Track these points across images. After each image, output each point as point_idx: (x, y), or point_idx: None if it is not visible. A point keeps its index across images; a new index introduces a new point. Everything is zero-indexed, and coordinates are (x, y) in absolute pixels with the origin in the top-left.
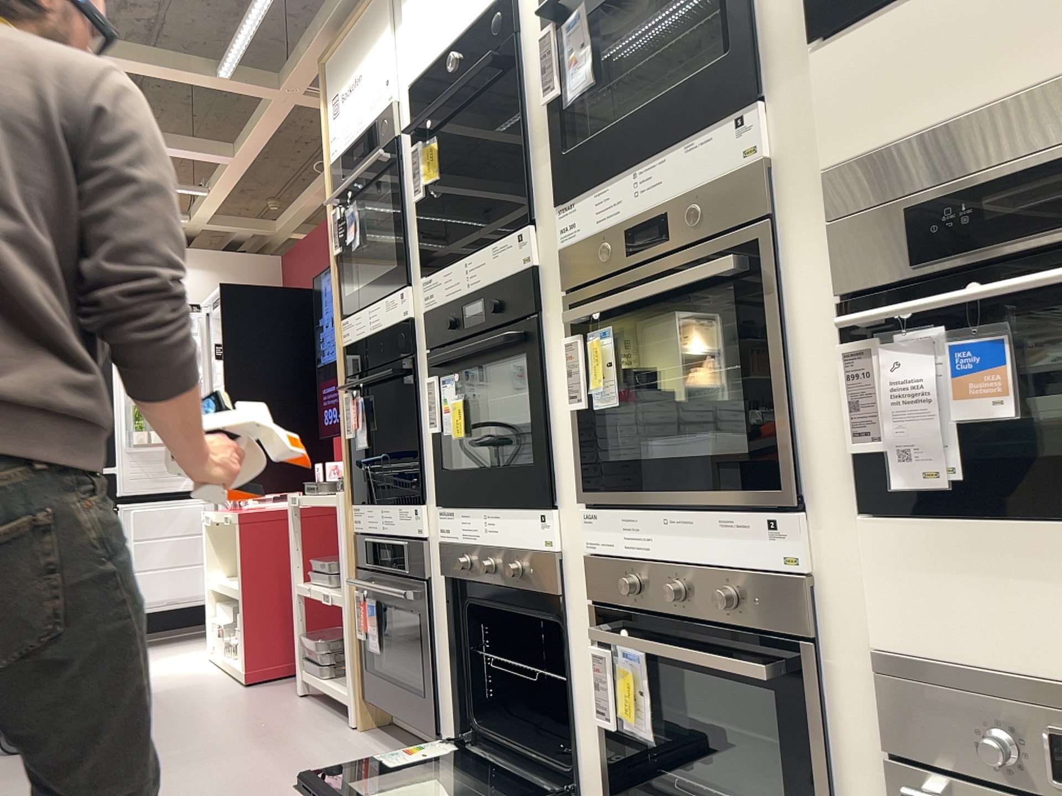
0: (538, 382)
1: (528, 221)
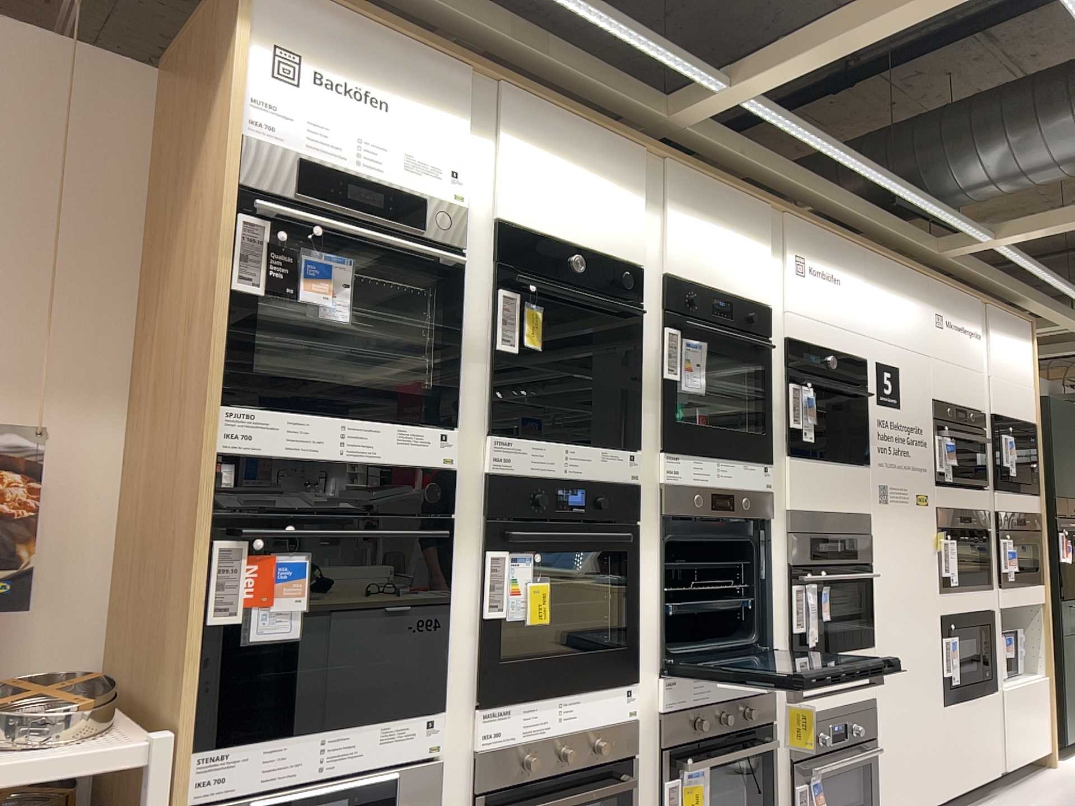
0: (633, 571)
1: (633, 446)
